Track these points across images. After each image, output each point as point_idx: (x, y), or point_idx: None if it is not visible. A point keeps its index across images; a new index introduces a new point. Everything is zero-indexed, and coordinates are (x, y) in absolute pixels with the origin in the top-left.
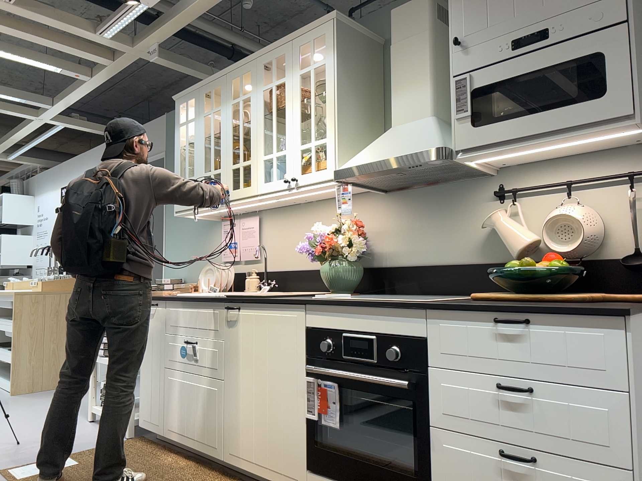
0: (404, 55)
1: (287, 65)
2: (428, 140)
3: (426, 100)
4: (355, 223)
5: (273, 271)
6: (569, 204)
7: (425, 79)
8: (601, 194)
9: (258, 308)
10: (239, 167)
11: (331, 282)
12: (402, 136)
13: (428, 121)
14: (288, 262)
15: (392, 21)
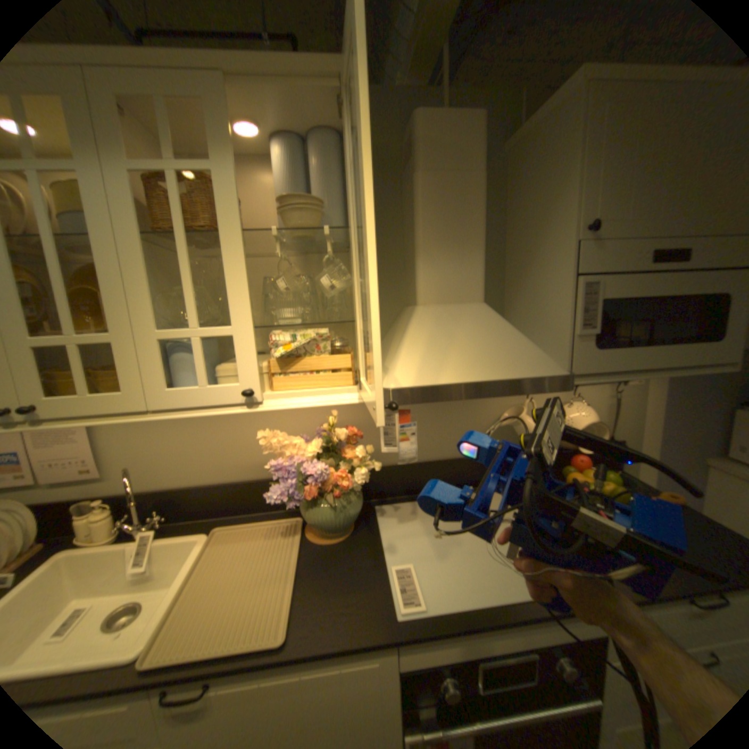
0: (446, 197)
1: (213, 129)
2: (533, 354)
3: (477, 277)
4: (344, 430)
5: (141, 492)
6: (575, 402)
7: (477, 246)
8: (591, 391)
9: (270, 672)
10: (68, 347)
11: (327, 525)
12: (468, 332)
13: (487, 310)
14: (176, 475)
15: (422, 127)
